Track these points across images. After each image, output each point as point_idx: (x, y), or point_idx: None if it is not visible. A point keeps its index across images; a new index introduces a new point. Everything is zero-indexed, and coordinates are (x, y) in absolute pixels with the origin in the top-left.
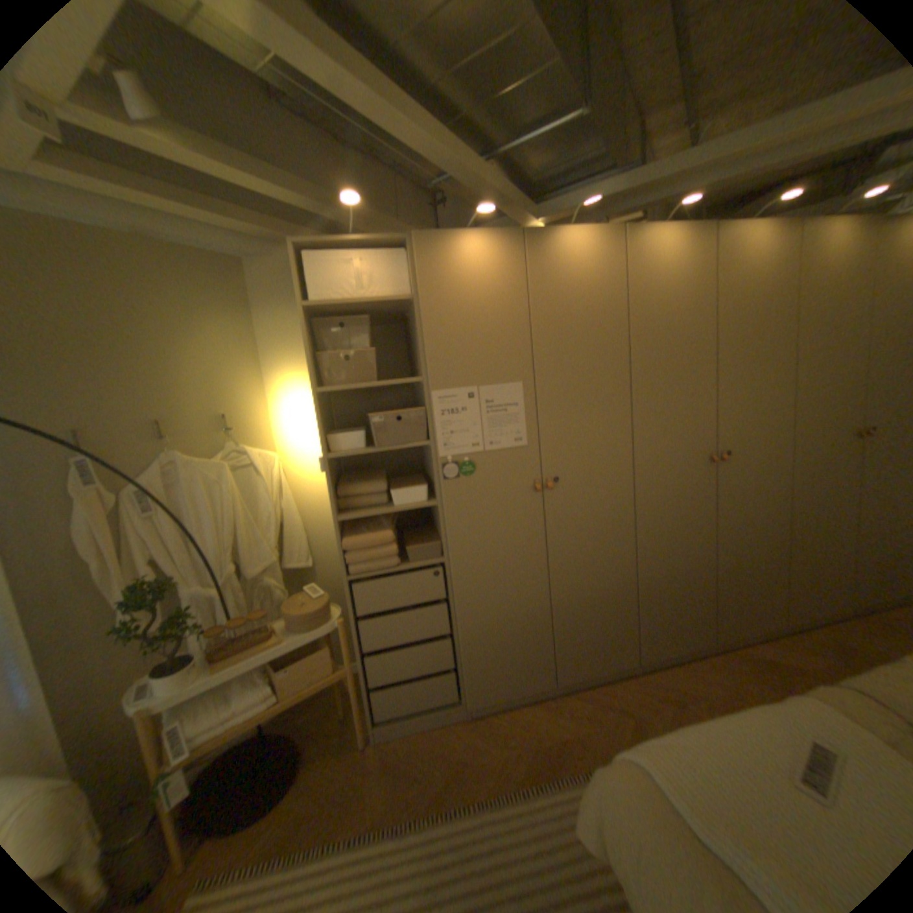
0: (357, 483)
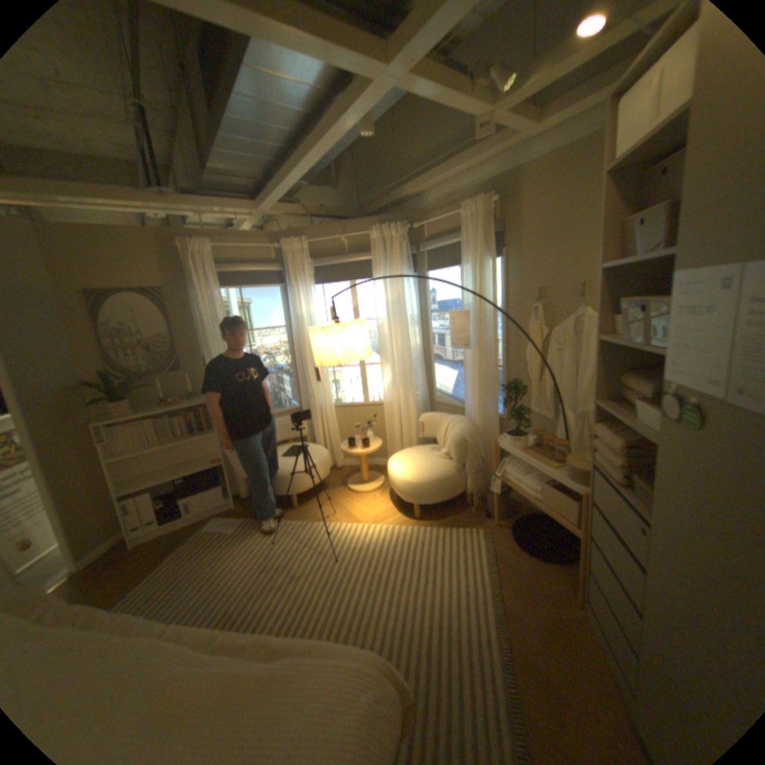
0: (639, 377)
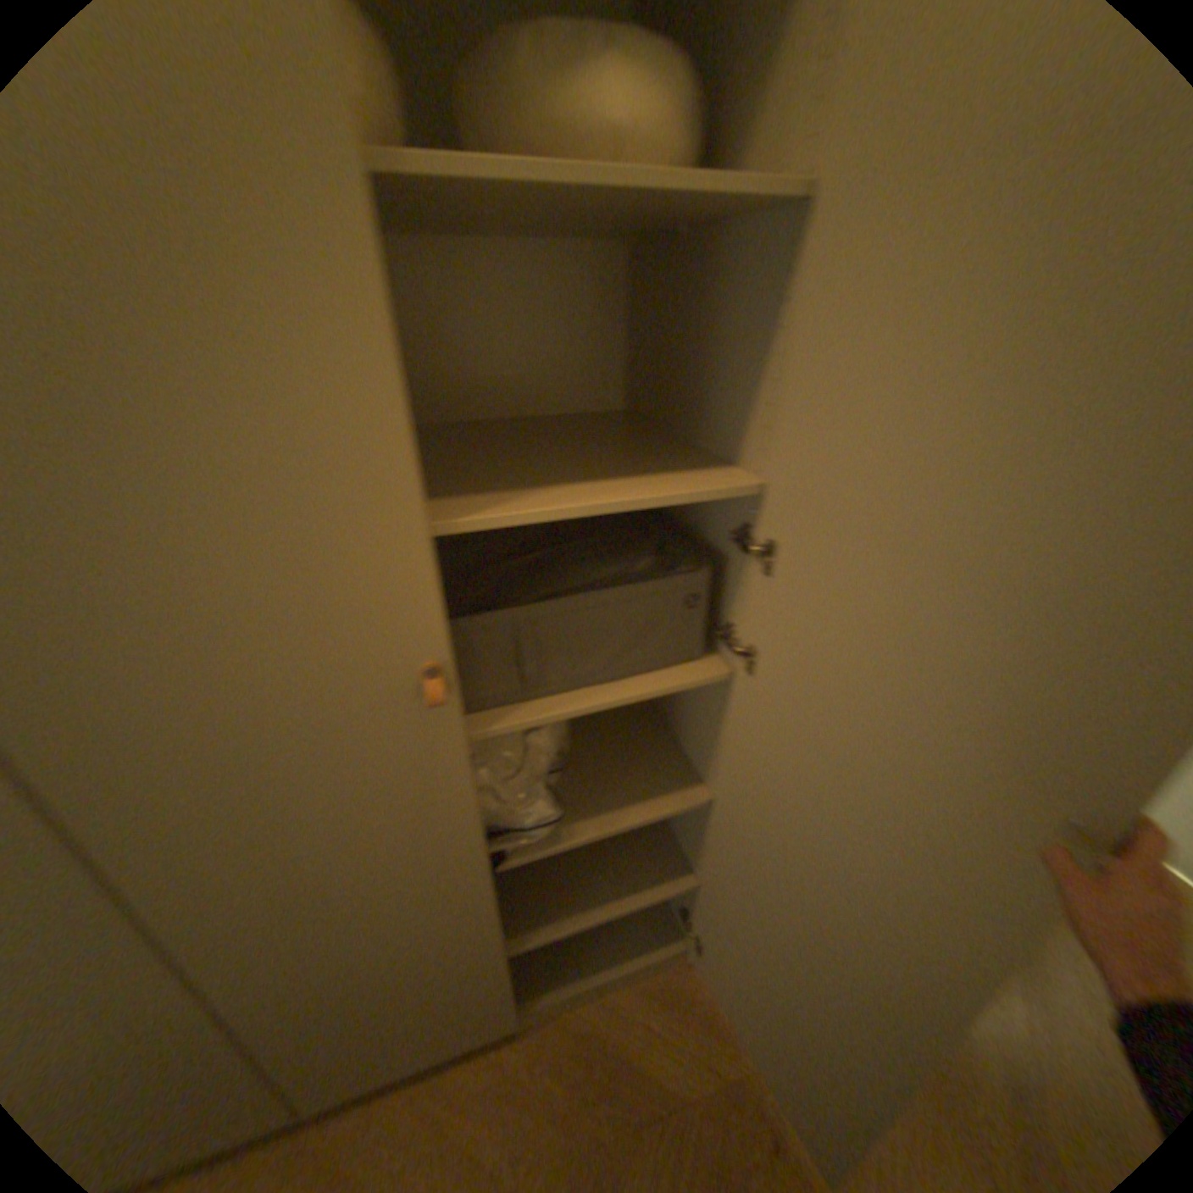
0: None
